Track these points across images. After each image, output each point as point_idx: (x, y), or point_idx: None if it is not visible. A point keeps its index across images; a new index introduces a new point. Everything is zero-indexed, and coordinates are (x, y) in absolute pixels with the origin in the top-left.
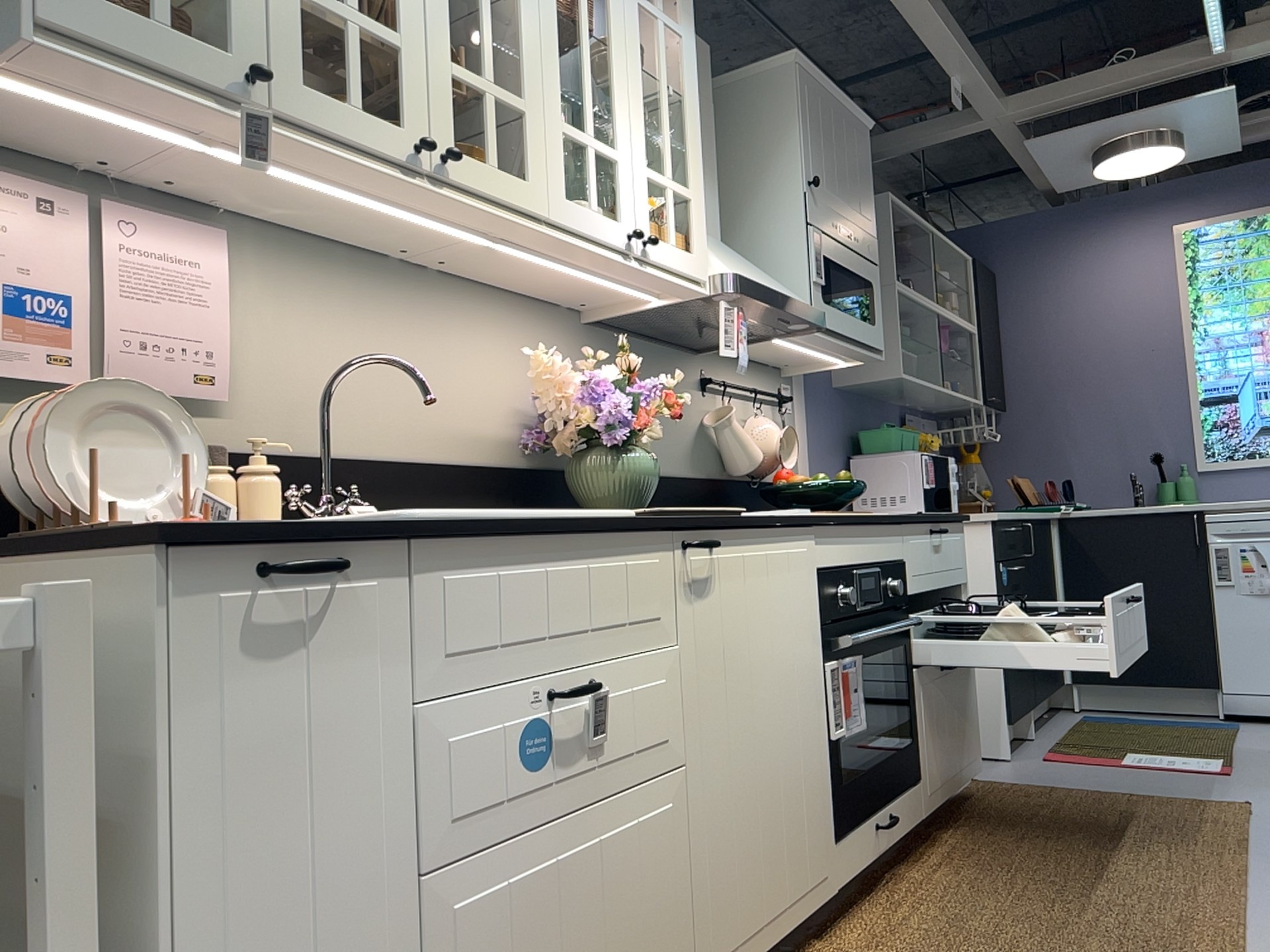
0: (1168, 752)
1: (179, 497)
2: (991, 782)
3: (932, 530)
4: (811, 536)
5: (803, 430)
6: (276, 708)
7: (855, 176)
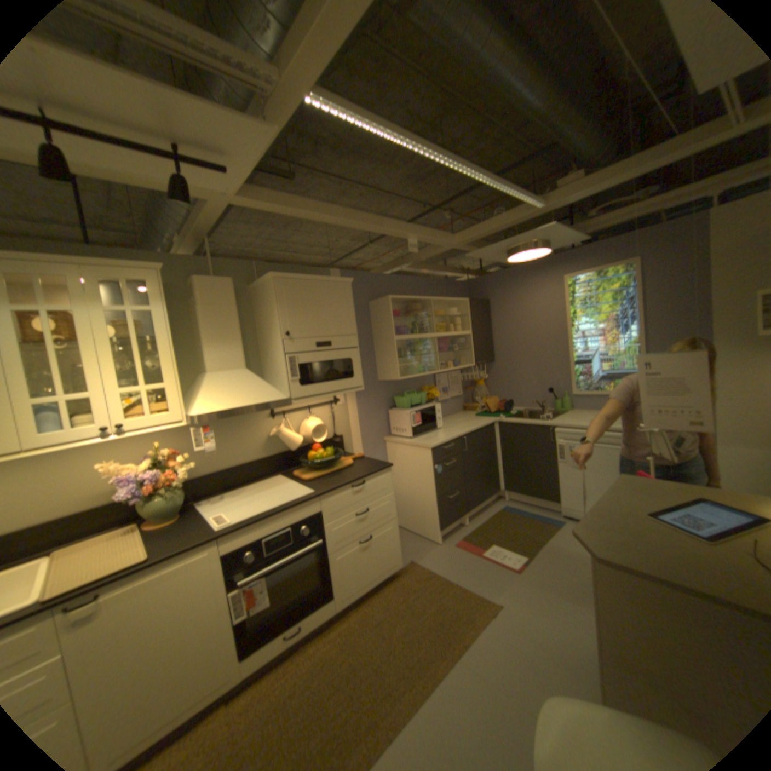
0: (510, 548)
1: None
2: (414, 567)
3: (352, 486)
4: (210, 546)
5: (351, 409)
6: None
7: (333, 312)
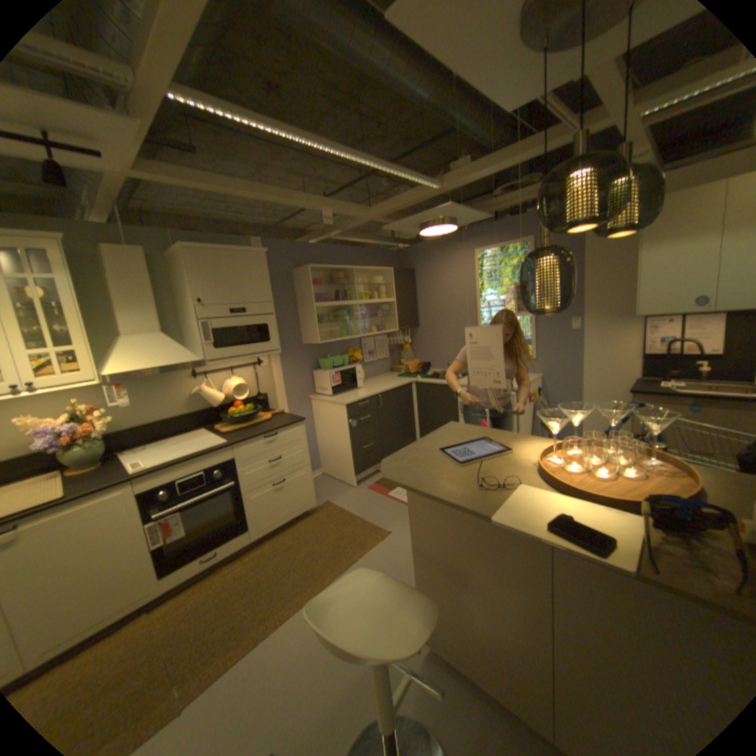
0: None
1: None
2: (328, 505)
3: (265, 436)
4: (125, 486)
5: (275, 370)
6: None
7: (247, 280)
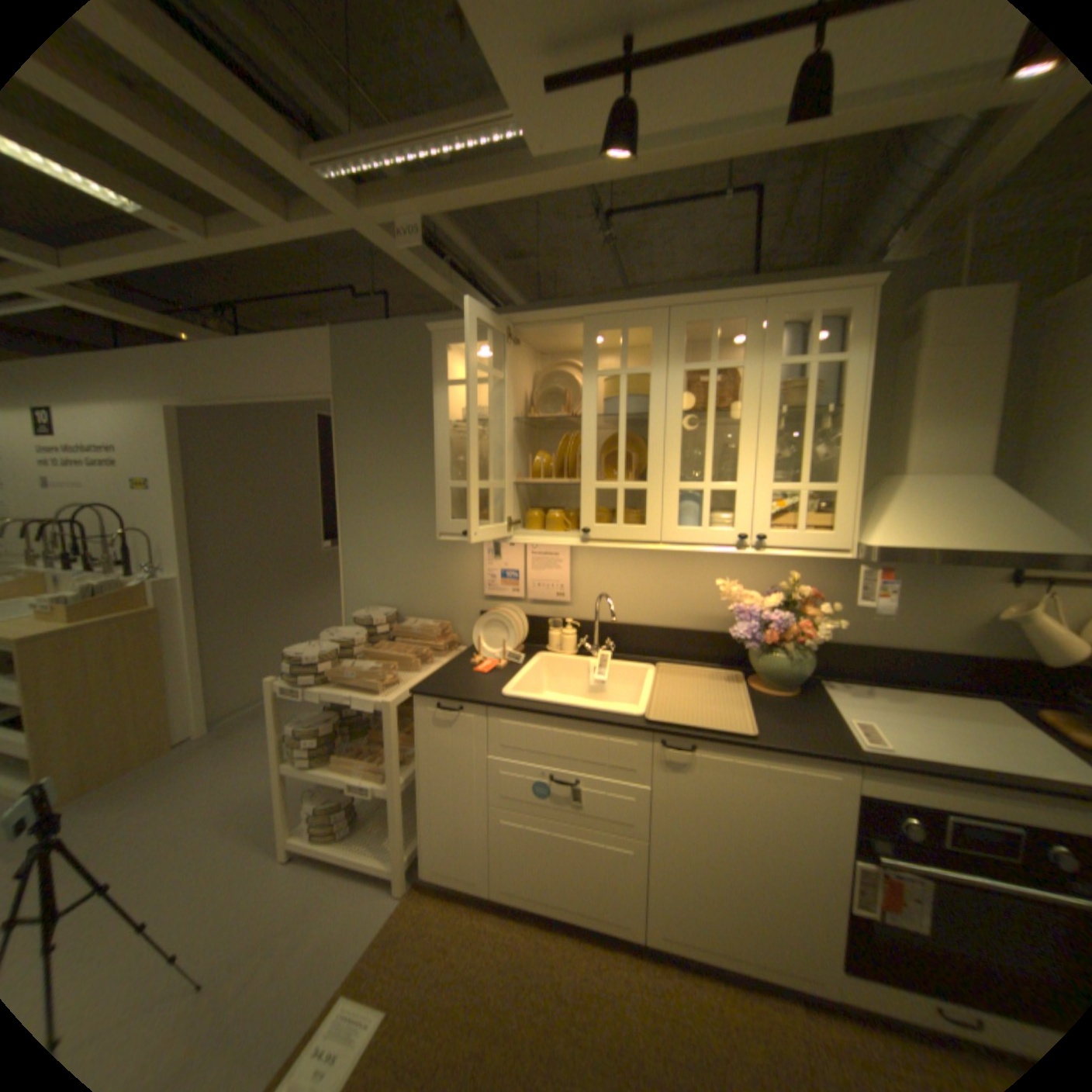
0: None
1: (516, 648)
2: None
3: None
4: (851, 772)
5: None
6: (444, 742)
7: None
